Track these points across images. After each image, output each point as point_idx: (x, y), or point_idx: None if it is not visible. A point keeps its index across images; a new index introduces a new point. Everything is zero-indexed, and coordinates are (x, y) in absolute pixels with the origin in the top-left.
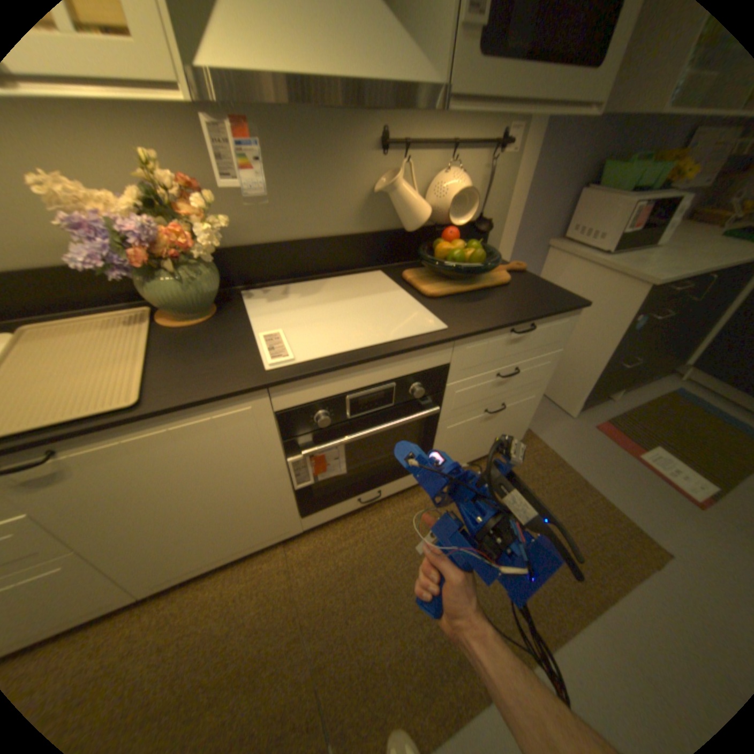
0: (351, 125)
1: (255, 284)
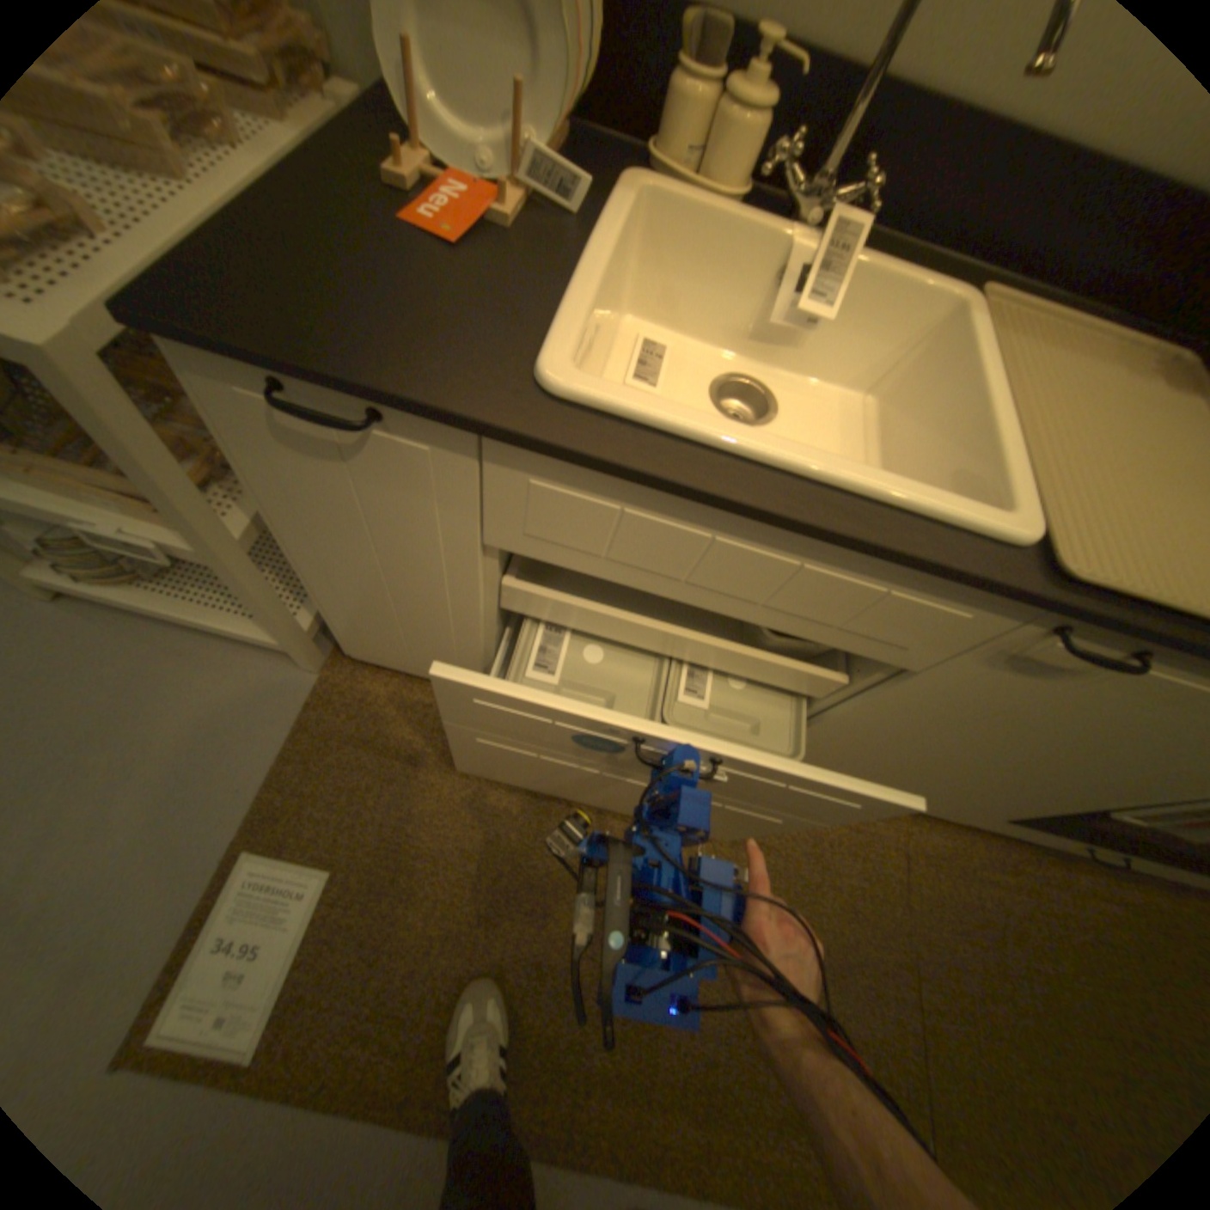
0: None
1: None
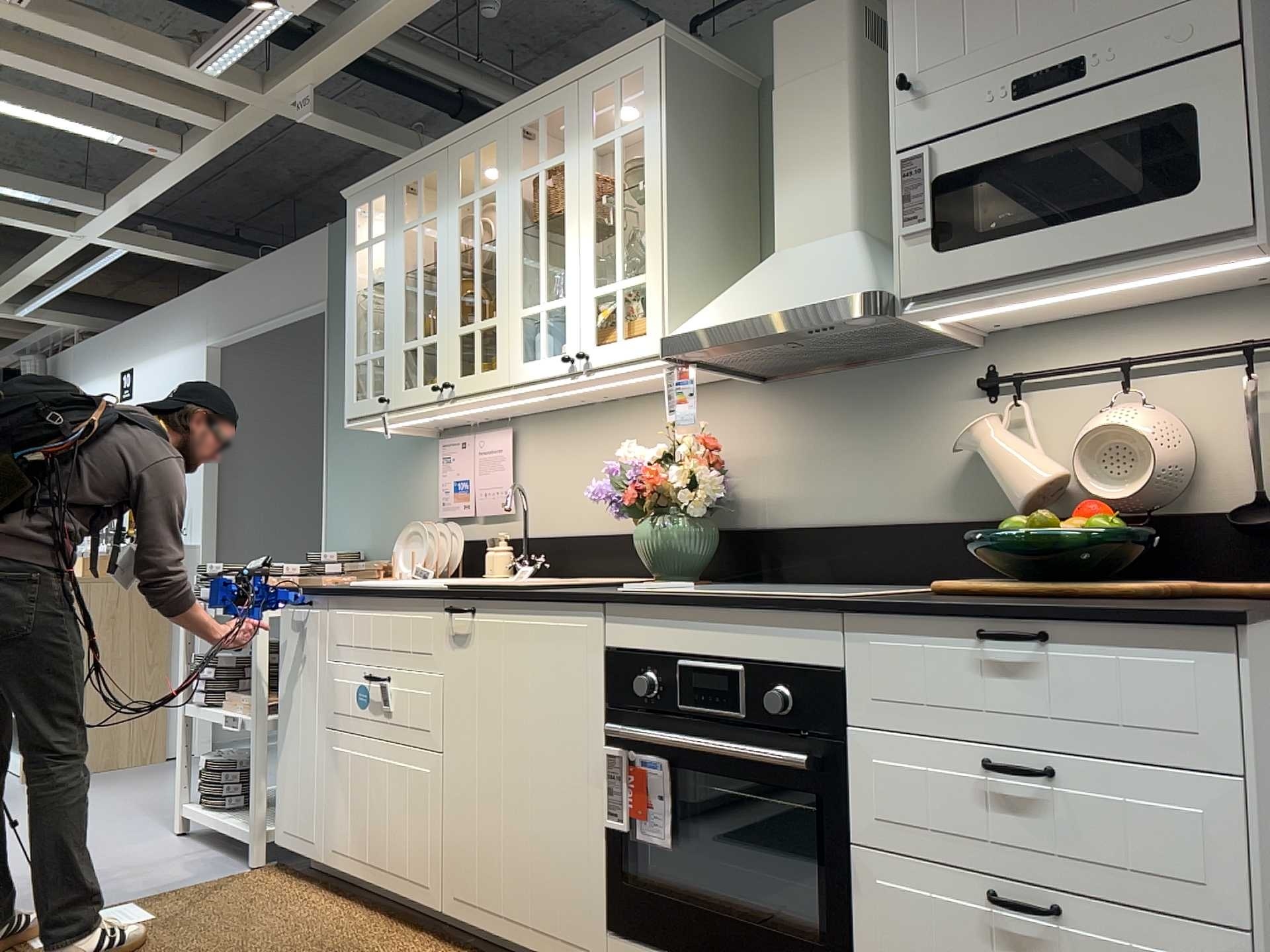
0: (934, 373)
1: (785, 582)
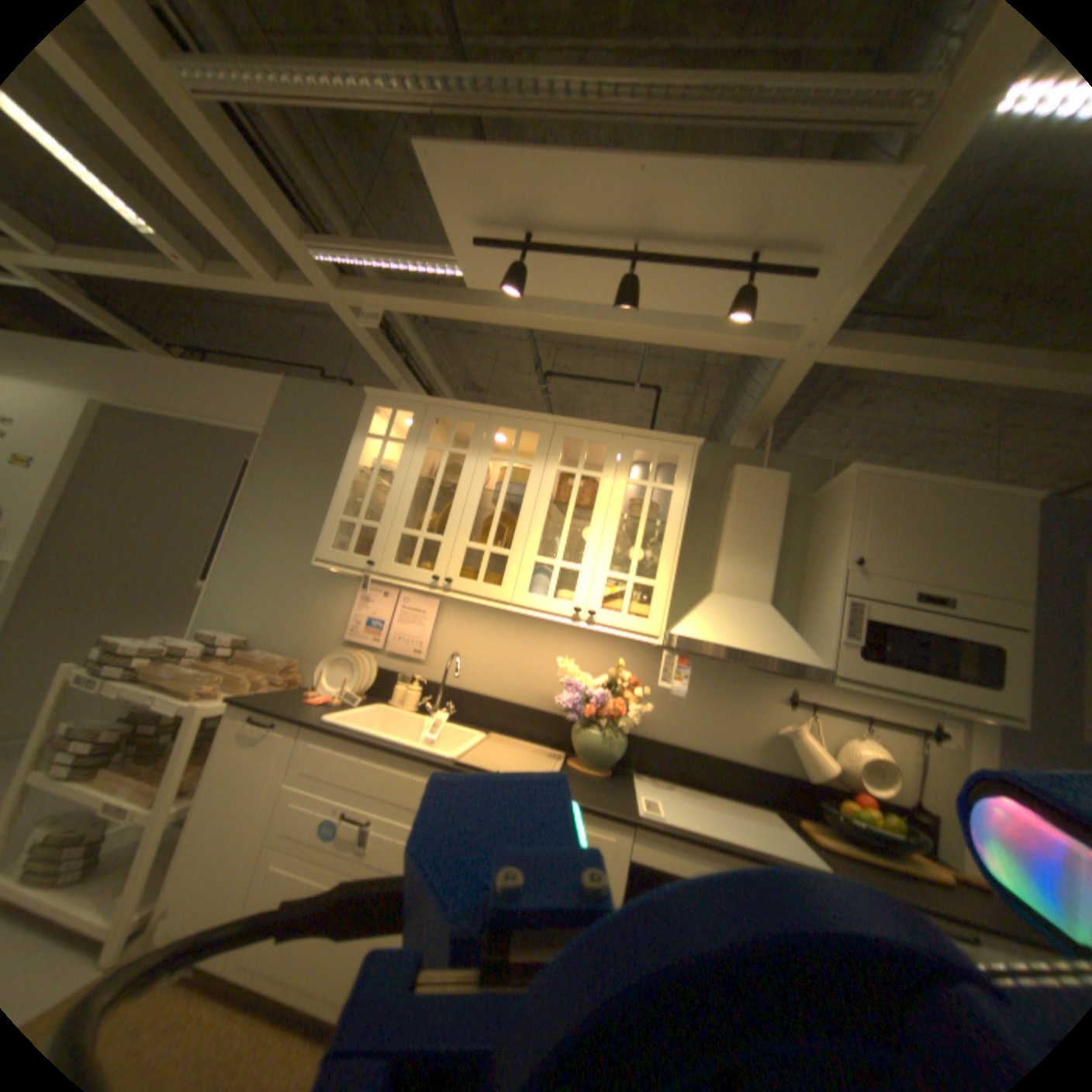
0: (764, 683)
1: (647, 774)
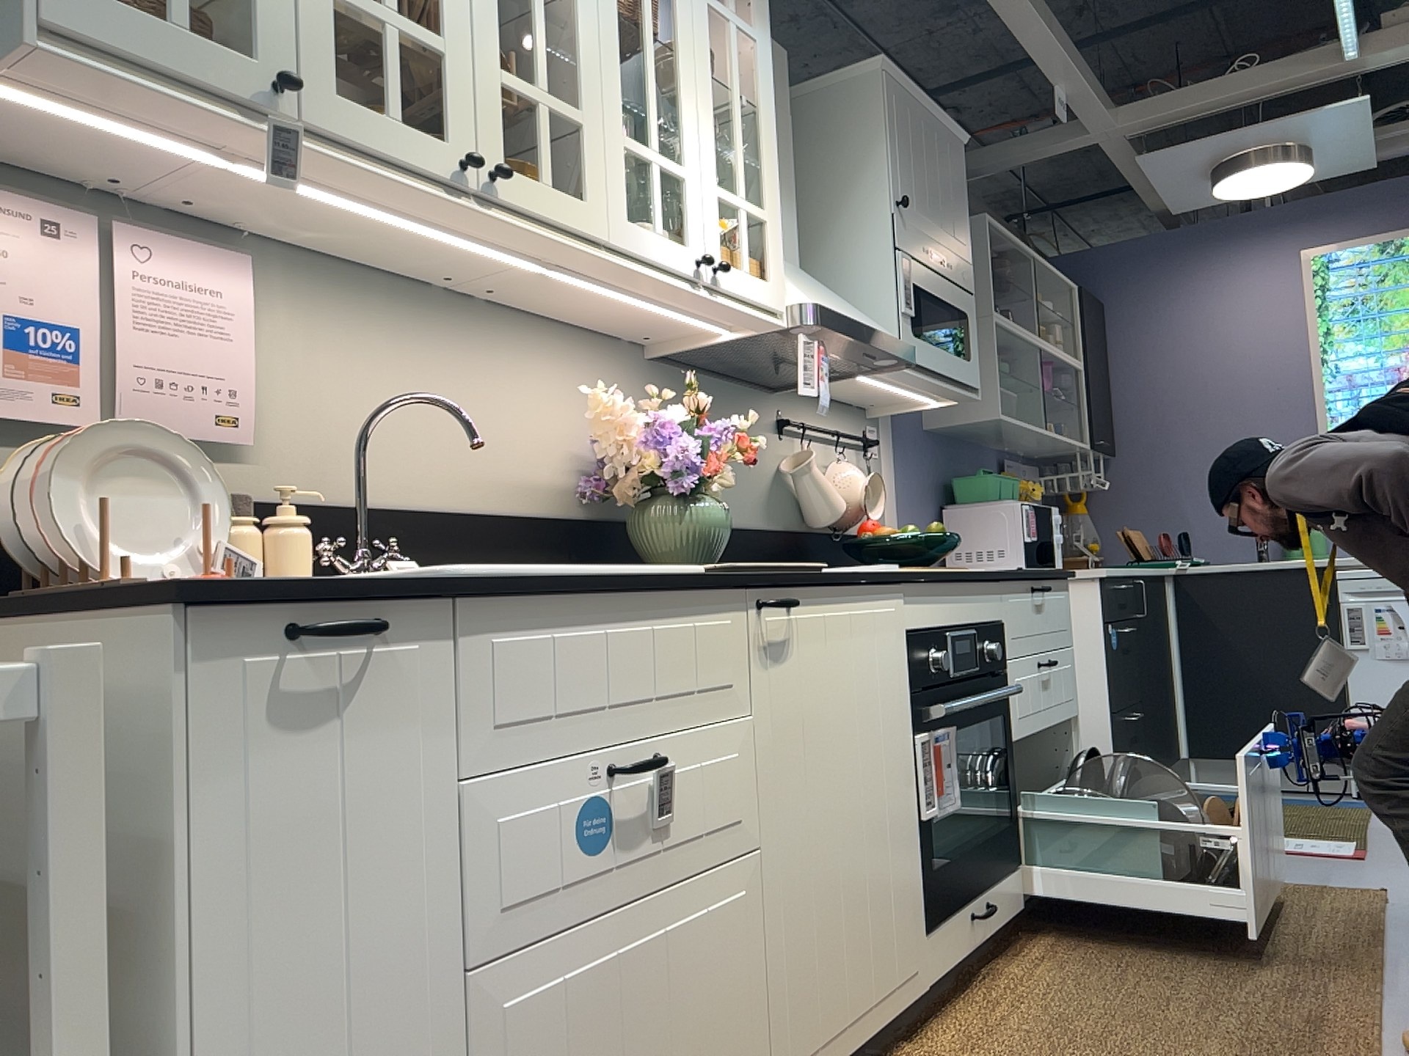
0: (758, 404)
1: None
